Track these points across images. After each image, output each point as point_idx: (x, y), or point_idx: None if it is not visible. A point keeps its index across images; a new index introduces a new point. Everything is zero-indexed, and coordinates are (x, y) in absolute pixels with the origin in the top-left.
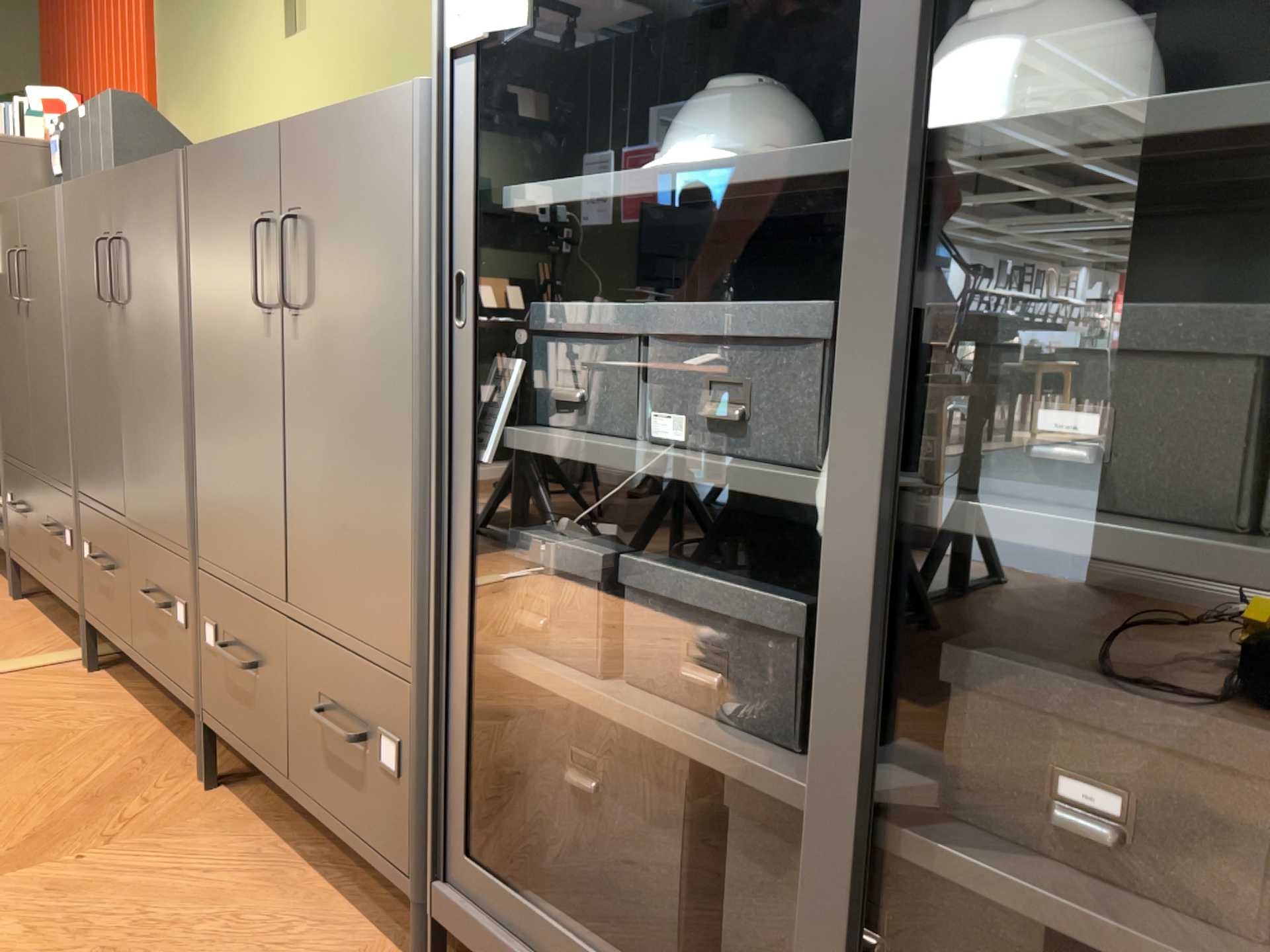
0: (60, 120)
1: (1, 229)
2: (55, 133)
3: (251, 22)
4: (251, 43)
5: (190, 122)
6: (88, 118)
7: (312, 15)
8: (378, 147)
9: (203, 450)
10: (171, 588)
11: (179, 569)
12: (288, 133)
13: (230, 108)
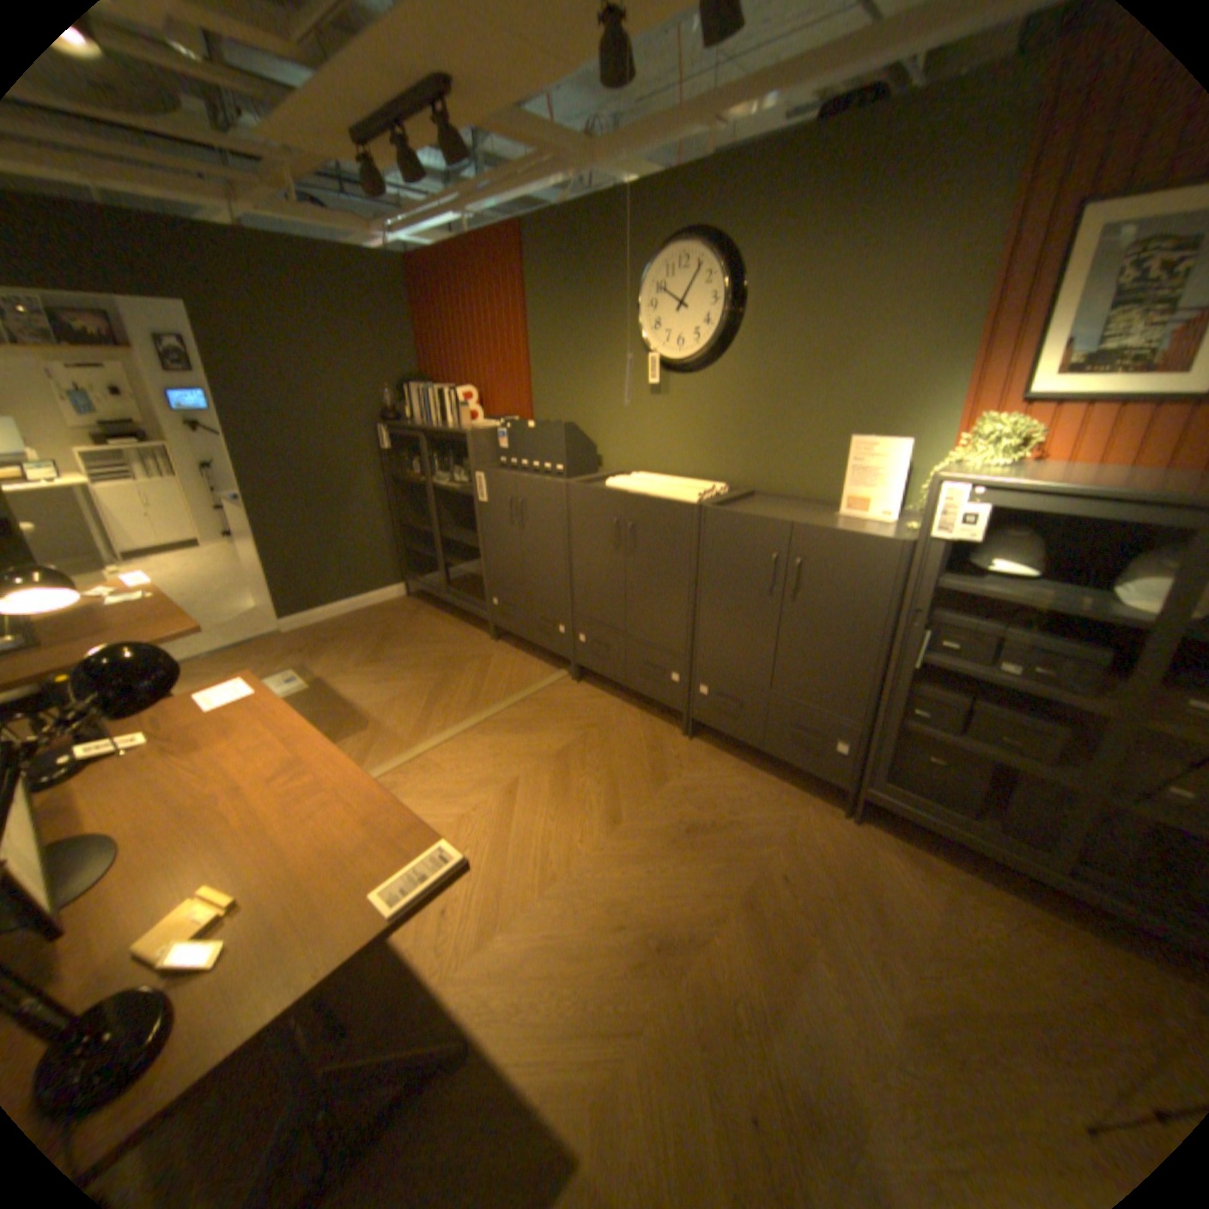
0: (505, 421)
1: (492, 483)
2: (499, 426)
3: (620, 378)
4: (620, 388)
5: (562, 414)
6: (537, 428)
7: (674, 389)
8: (872, 555)
9: (706, 624)
10: (667, 667)
11: (676, 662)
12: (800, 529)
13: (600, 416)
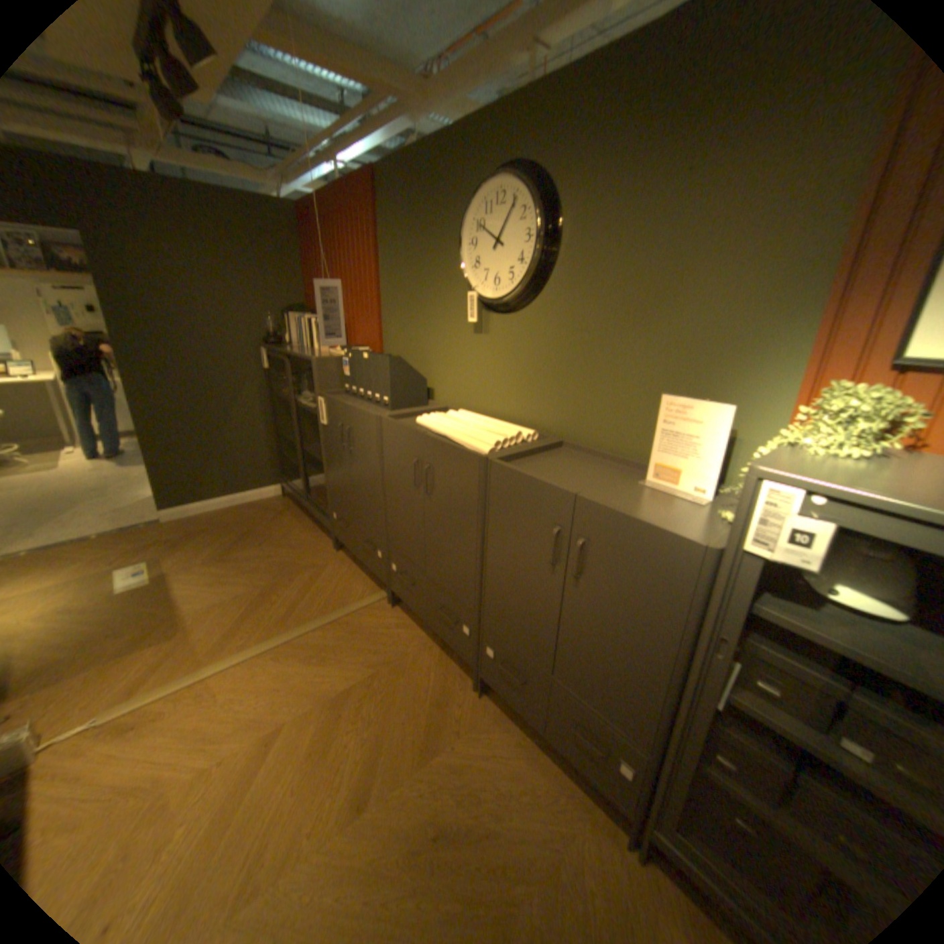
0: (348, 350)
1: (330, 407)
2: (344, 354)
3: (449, 315)
4: (449, 325)
5: (404, 346)
6: (370, 359)
7: (494, 328)
8: (666, 555)
9: (492, 585)
10: (459, 617)
11: (467, 614)
12: (584, 504)
13: (433, 350)
